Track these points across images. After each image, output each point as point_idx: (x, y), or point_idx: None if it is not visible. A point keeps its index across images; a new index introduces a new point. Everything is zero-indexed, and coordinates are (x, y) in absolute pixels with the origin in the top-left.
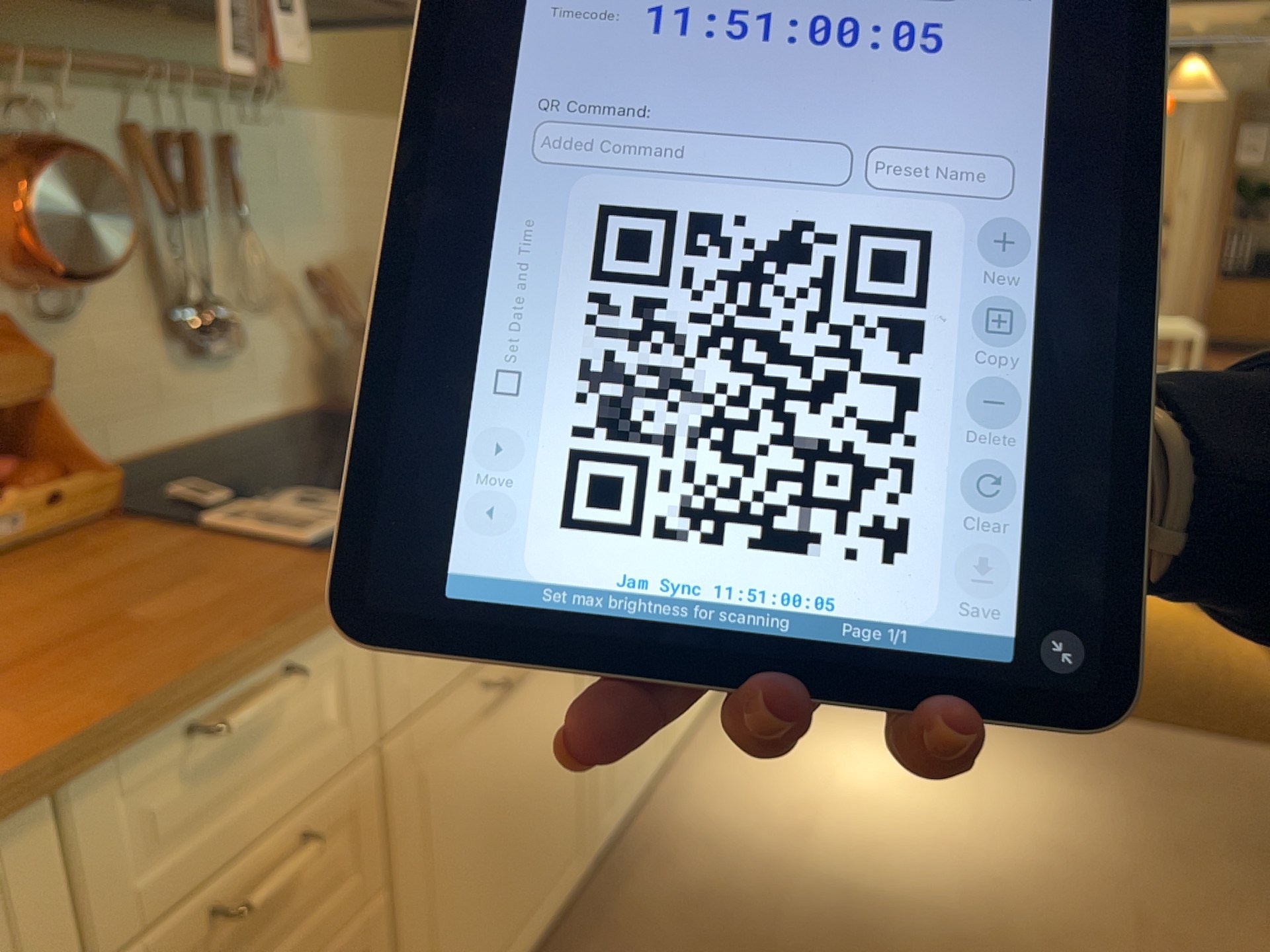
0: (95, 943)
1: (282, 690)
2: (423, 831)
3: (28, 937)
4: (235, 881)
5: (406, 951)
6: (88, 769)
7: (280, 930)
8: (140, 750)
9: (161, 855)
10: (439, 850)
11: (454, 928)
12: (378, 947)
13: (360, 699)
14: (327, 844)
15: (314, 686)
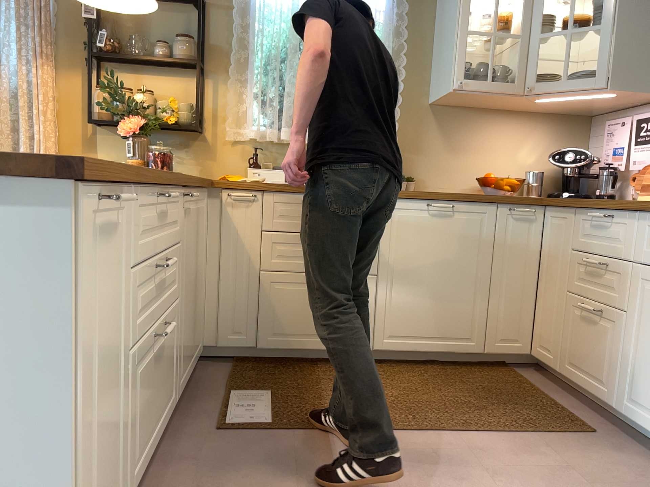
0: (576, 244)
1: (603, 215)
2: (645, 312)
3: (571, 232)
4: (596, 259)
5: (630, 347)
6: (577, 206)
7: (601, 285)
8: (587, 212)
9: (588, 238)
10: (649, 327)
11: (649, 369)
12: (622, 330)
13: (633, 242)
14: (616, 277)
15: (622, 228)
